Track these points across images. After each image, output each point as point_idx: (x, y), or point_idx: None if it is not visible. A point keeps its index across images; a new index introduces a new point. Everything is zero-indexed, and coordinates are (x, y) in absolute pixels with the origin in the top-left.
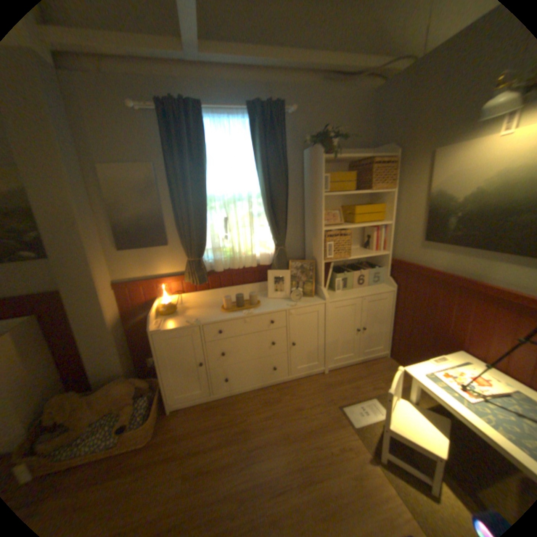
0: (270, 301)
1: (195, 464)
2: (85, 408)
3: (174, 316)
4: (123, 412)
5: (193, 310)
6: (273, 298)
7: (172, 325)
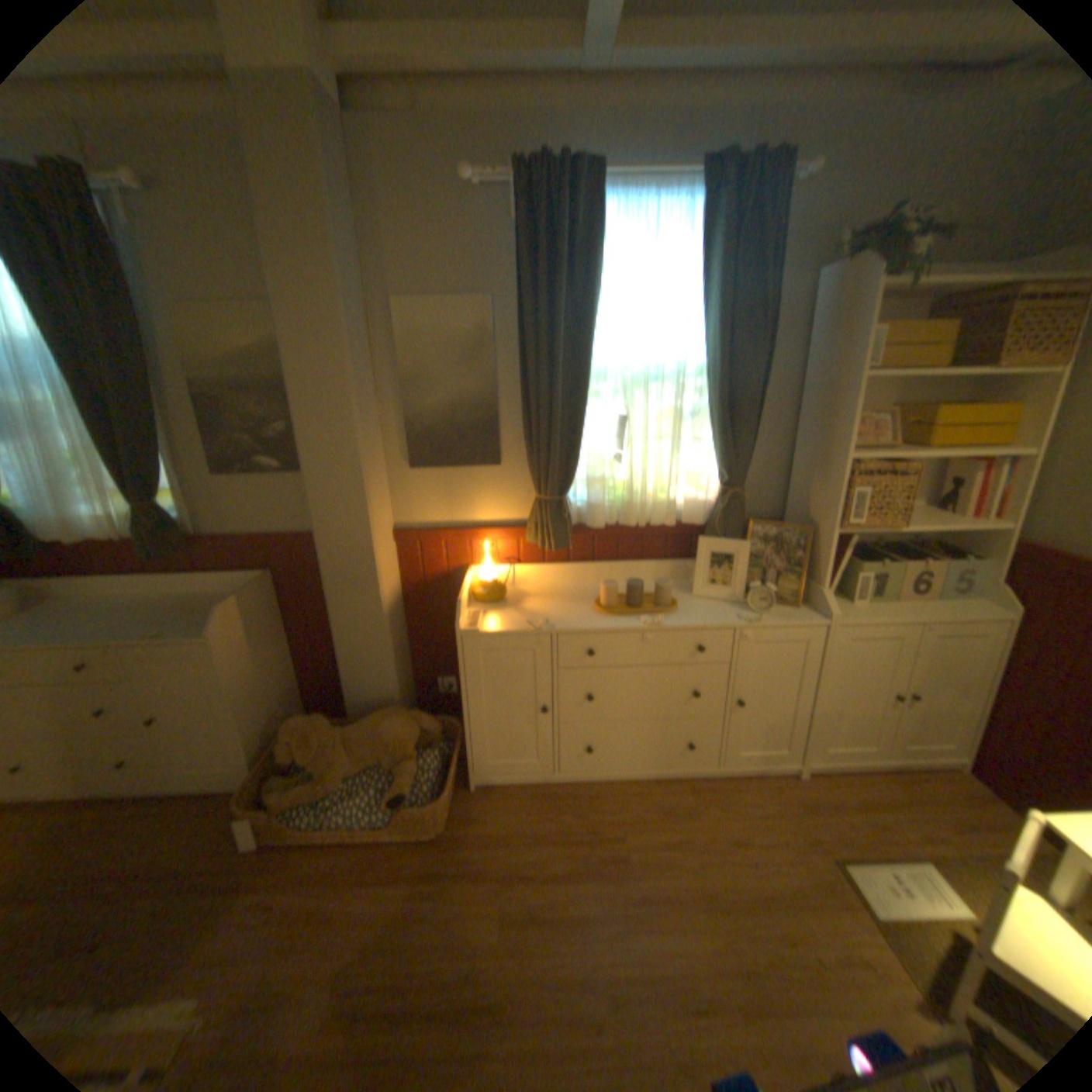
0: (697, 604)
1: (524, 902)
2: (338, 750)
3: (500, 608)
4: (398, 772)
5: (536, 601)
6: (704, 599)
7: (499, 625)
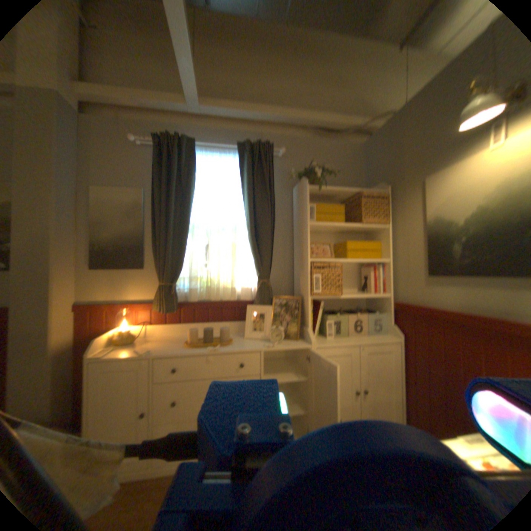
0: (245, 342)
1: None
2: None
3: (126, 348)
4: None
5: (152, 344)
6: (250, 340)
7: (117, 356)
